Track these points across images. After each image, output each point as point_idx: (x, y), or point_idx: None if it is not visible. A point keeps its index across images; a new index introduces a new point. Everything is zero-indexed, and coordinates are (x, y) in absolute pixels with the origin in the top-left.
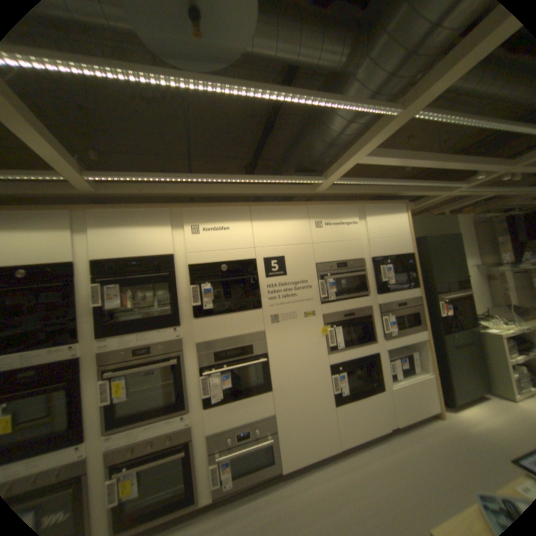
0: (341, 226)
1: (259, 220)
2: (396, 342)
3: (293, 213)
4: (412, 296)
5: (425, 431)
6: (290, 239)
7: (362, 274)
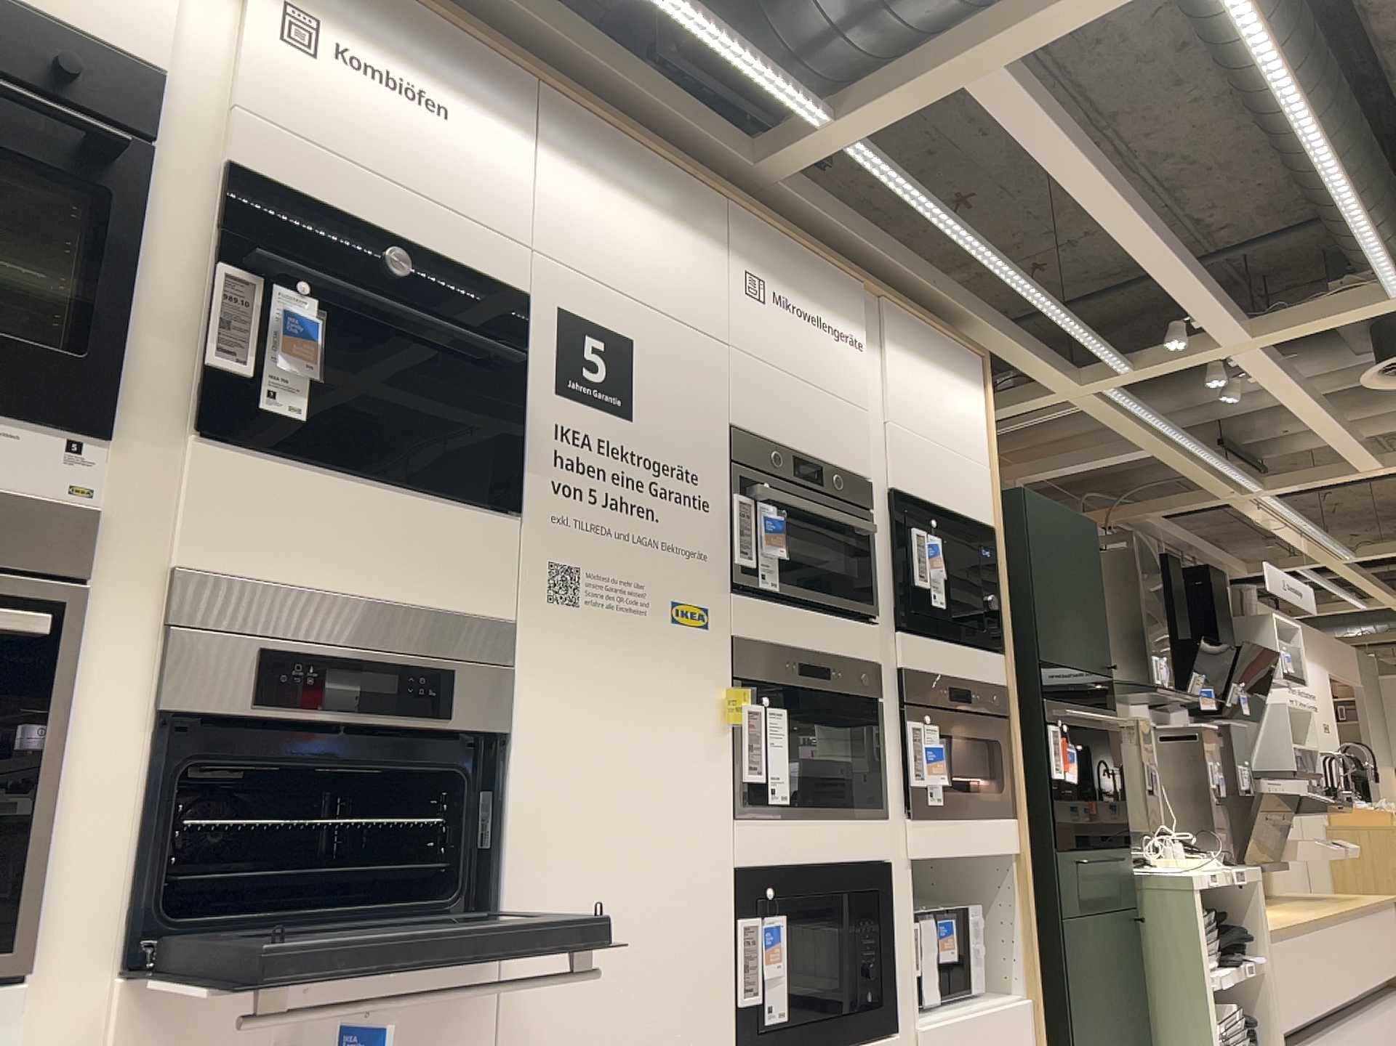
0: (818, 329)
1: (567, 150)
2: (938, 831)
3: (683, 199)
4: (984, 673)
5: None
6: (662, 284)
7: (869, 527)
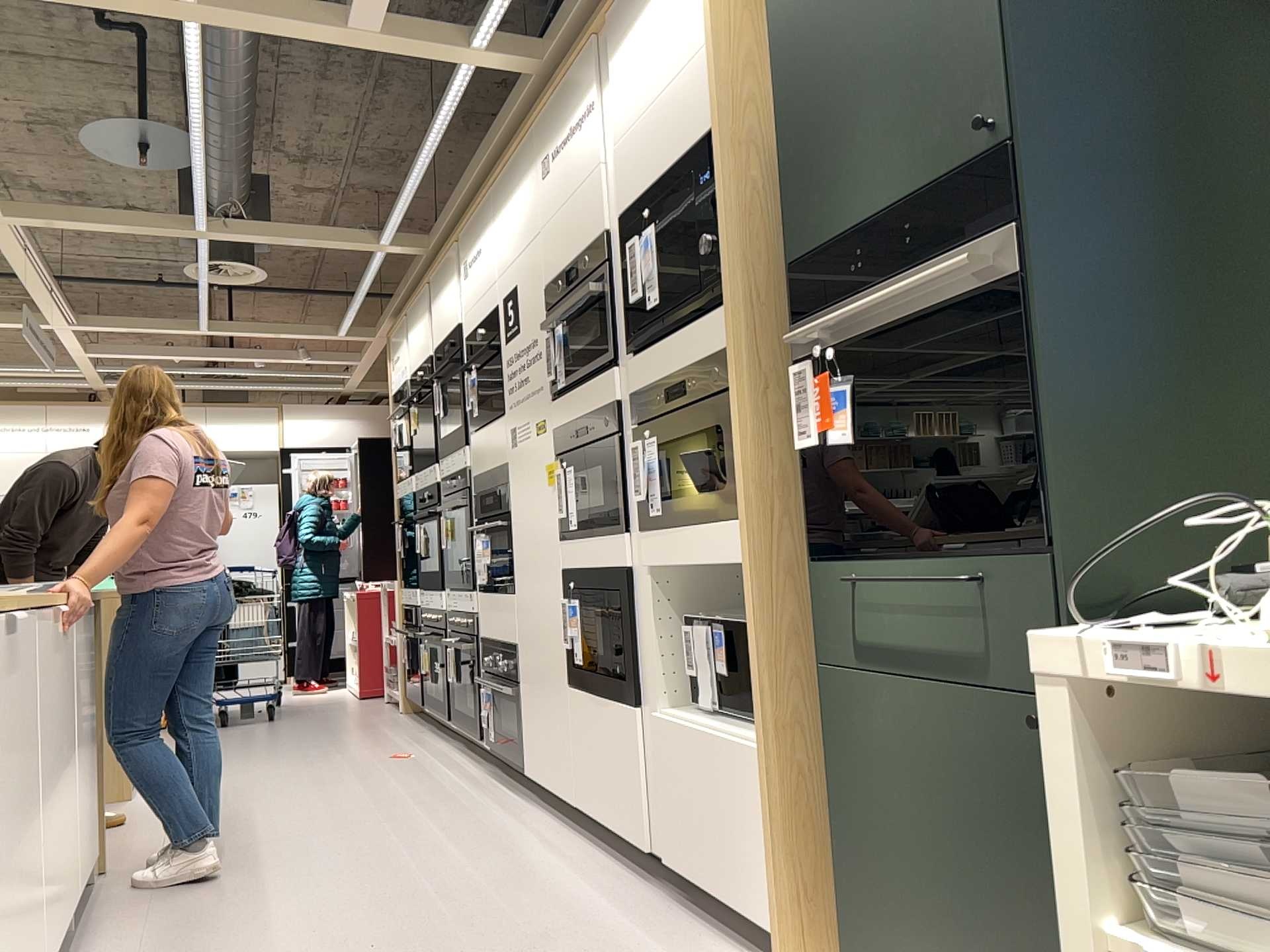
0: (572, 141)
1: (497, 210)
2: (664, 542)
3: (522, 163)
4: (707, 346)
5: (711, 940)
6: (520, 234)
7: (586, 291)
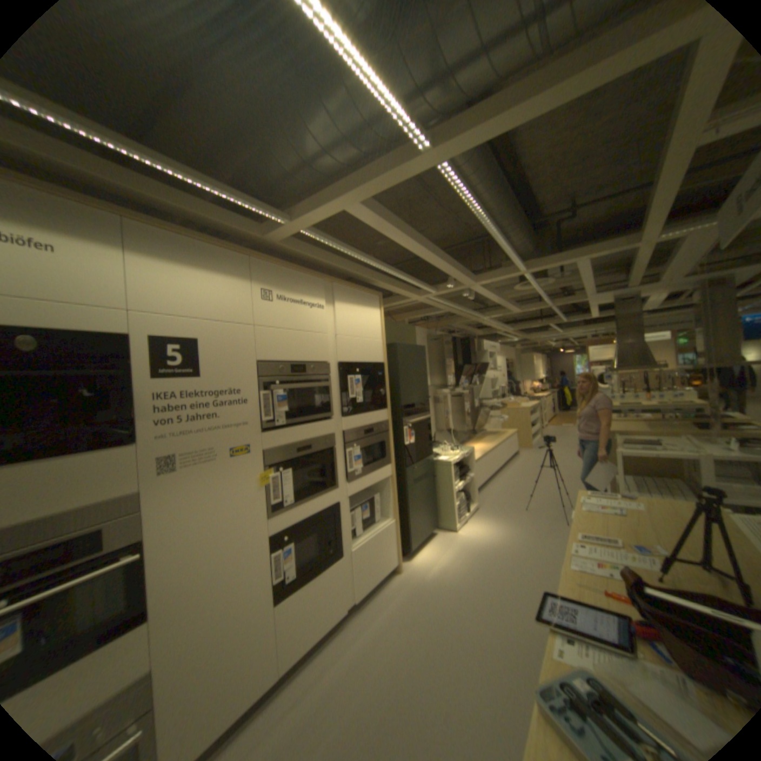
0: (301, 306)
1: (144, 253)
2: (359, 483)
3: (222, 263)
4: (378, 419)
5: (382, 595)
6: (212, 308)
7: (326, 385)
